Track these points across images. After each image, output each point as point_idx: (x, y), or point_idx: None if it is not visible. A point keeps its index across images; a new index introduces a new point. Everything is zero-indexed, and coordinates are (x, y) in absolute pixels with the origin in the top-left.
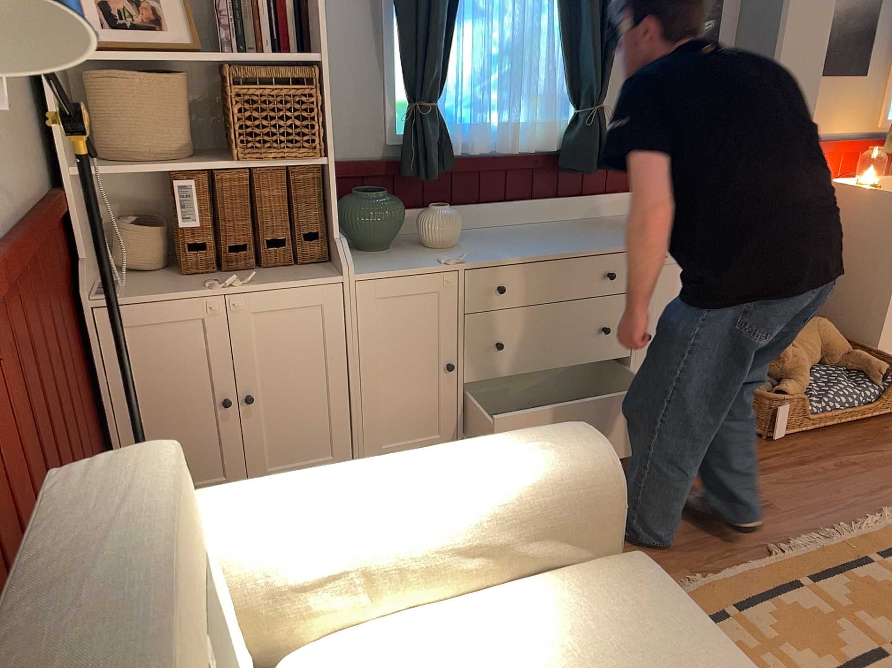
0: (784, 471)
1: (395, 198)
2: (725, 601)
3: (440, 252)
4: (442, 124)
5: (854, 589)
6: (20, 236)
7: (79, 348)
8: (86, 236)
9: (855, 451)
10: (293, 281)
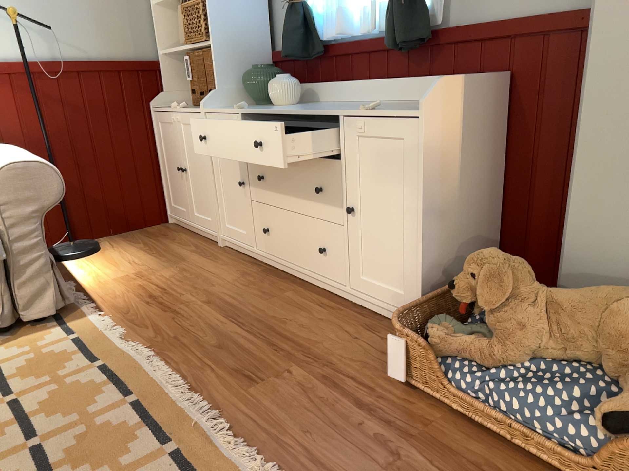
0: (334, 393)
1: (265, 70)
2: (110, 361)
3: (264, 107)
4: (306, 17)
5: (119, 428)
6: (67, 64)
7: (144, 126)
8: (170, 83)
9: (440, 460)
10: (194, 110)
